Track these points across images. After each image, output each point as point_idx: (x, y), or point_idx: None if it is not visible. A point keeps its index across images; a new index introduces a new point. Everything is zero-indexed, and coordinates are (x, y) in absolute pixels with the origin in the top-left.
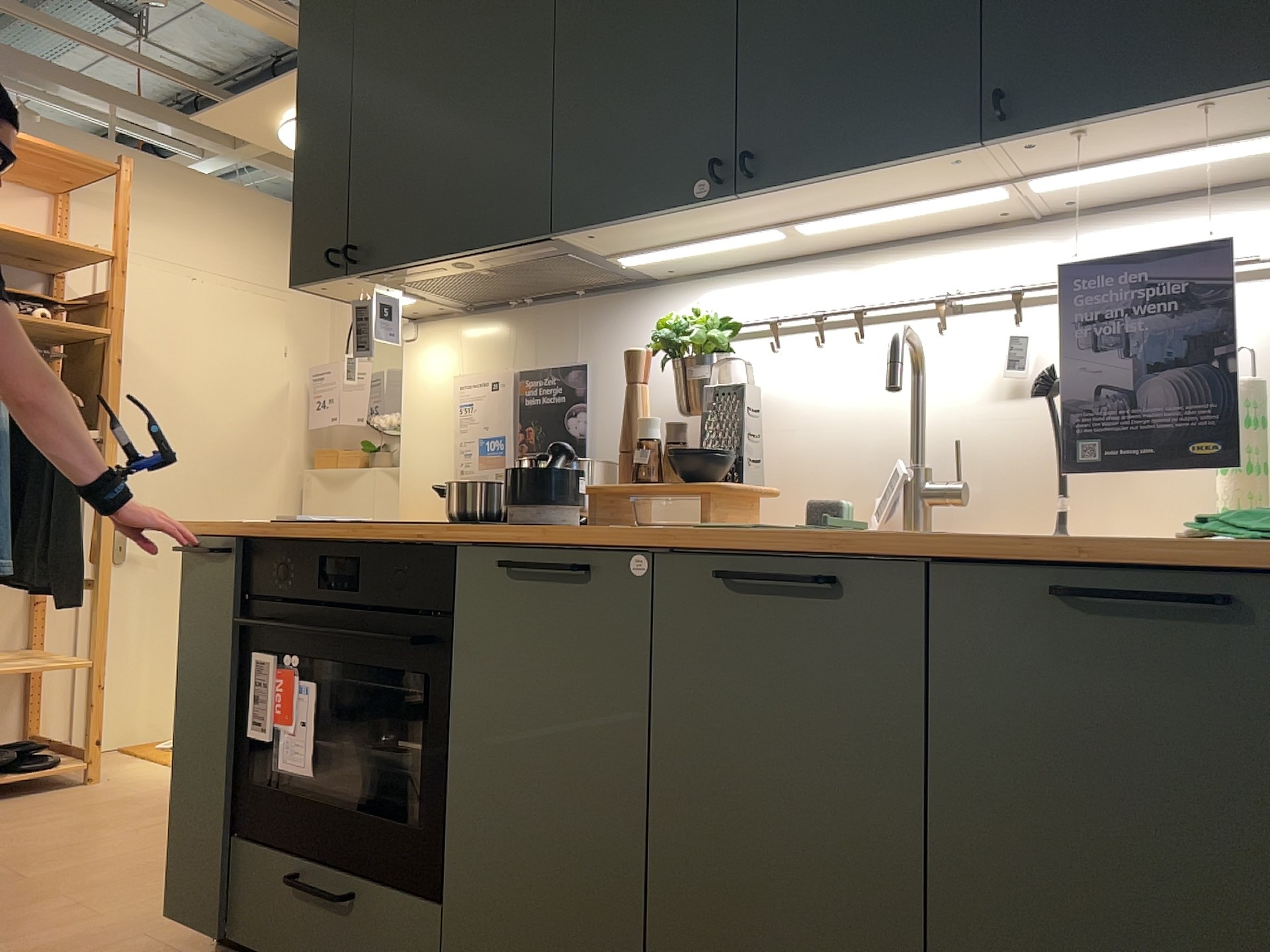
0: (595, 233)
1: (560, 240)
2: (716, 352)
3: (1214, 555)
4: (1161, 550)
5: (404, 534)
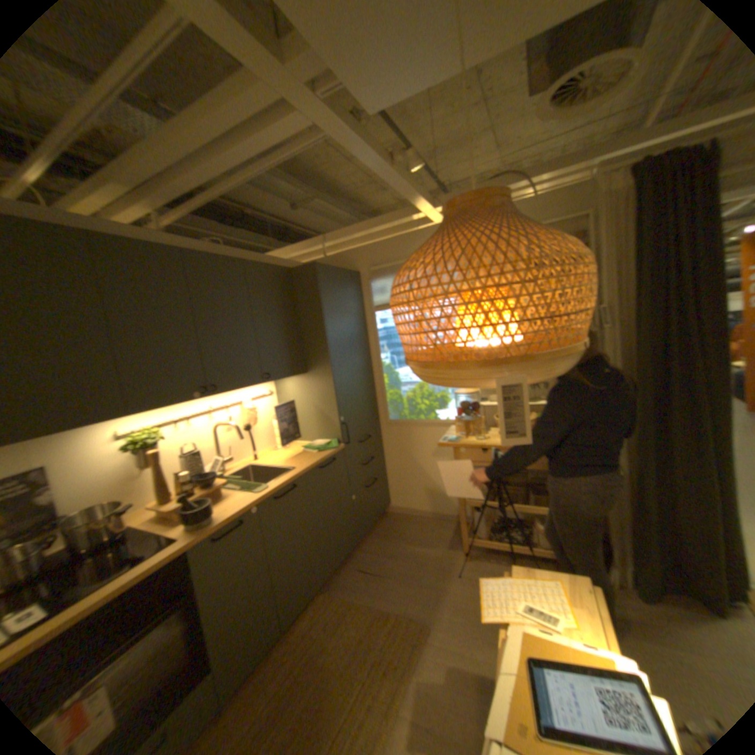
0: (137, 412)
1: (113, 417)
2: (152, 443)
3: (328, 454)
4: (324, 456)
5: (148, 569)
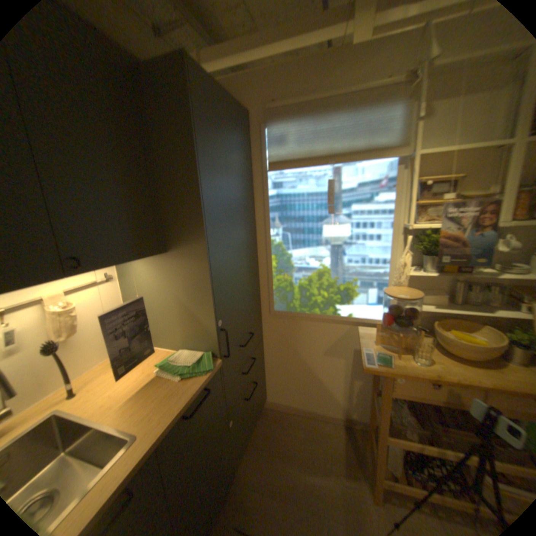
0: None
1: None
2: None
3: (200, 383)
4: (193, 390)
5: None
